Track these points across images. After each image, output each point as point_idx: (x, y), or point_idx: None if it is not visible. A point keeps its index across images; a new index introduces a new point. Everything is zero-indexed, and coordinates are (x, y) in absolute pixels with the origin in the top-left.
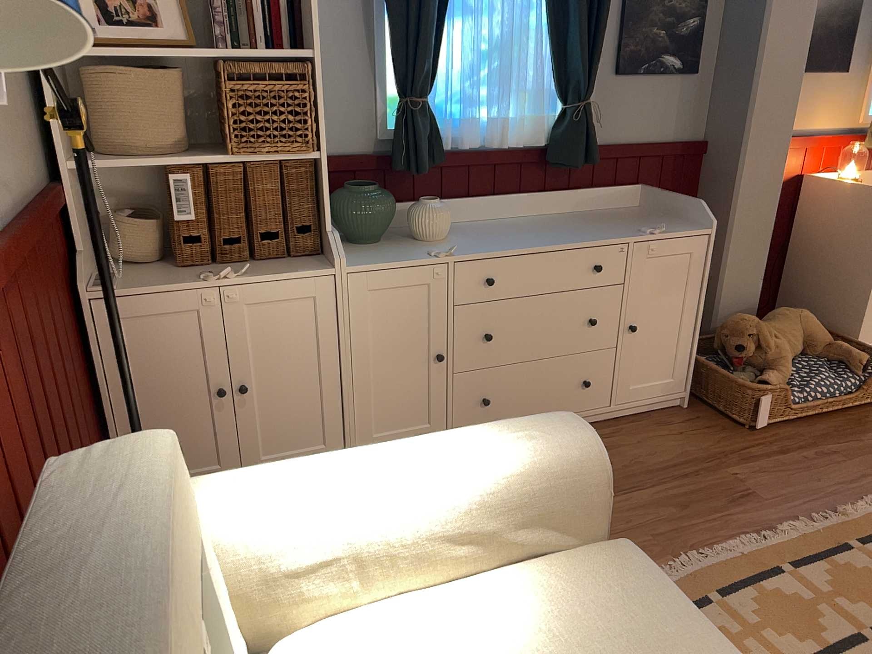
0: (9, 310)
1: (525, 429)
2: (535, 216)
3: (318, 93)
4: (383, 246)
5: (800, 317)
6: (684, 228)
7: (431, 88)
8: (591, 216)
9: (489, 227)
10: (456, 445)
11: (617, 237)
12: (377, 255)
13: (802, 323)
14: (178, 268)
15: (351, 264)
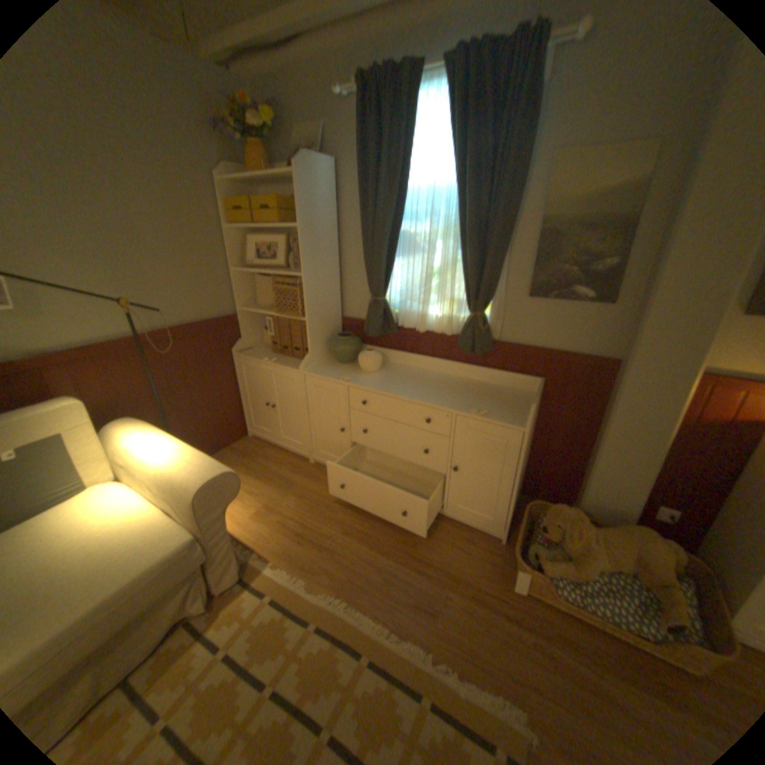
0: (149, 354)
1: (199, 466)
2: (452, 376)
3: (310, 292)
4: (343, 367)
5: (644, 545)
6: (508, 420)
7: (393, 292)
8: (481, 389)
9: (410, 374)
10: (178, 456)
11: (448, 407)
12: (328, 371)
13: (641, 552)
14: (272, 352)
15: (311, 371)
